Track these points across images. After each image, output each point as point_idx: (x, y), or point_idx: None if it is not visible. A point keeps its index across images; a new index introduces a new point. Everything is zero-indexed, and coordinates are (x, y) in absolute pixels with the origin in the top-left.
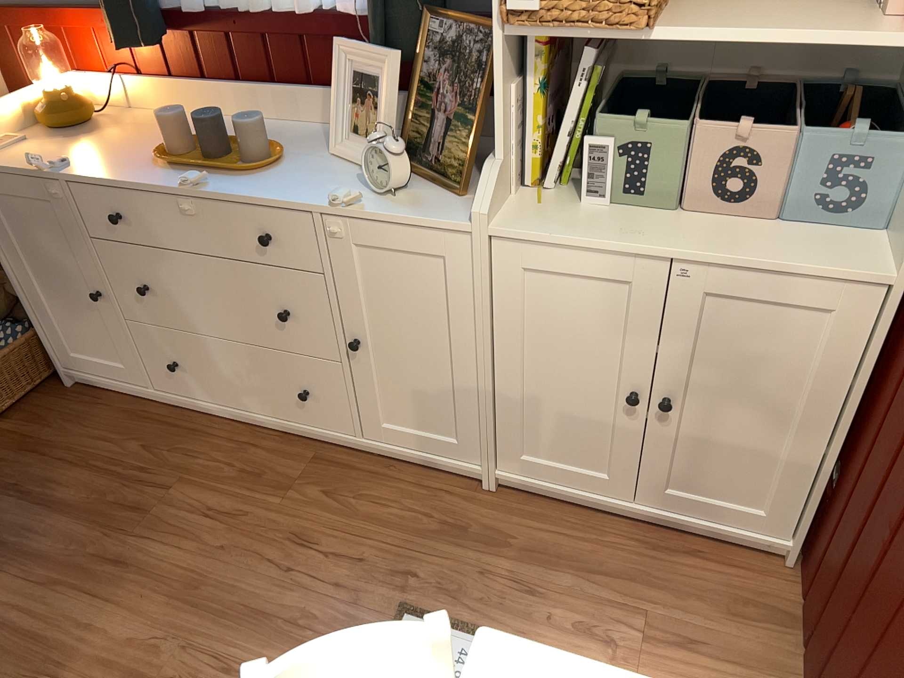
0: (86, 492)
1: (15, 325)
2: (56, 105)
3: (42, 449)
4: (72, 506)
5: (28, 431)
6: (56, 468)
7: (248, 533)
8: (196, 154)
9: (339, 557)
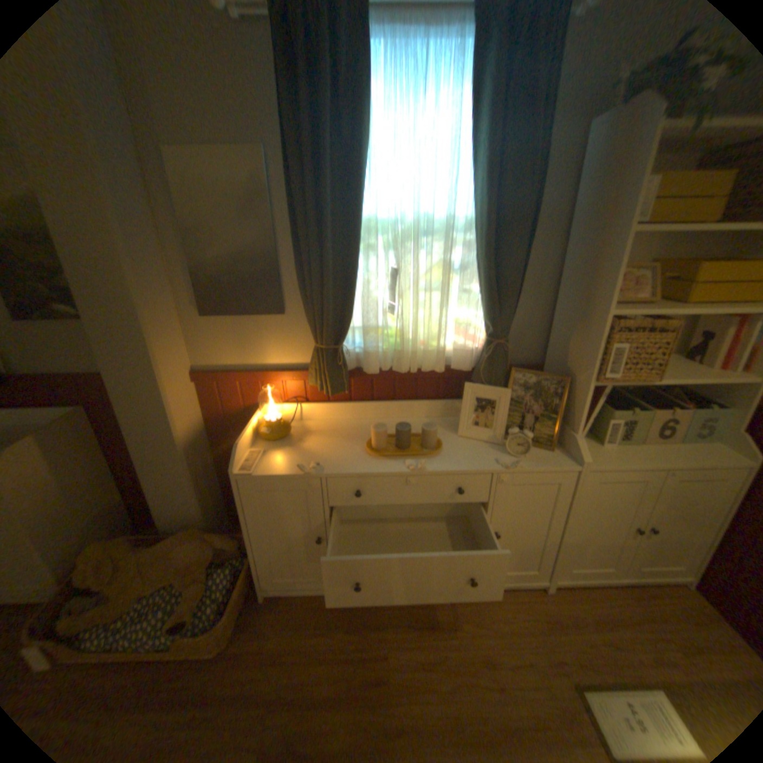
0: (330, 690)
1: (215, 573)
2: (270, 424)
3: (270, 665)
4: (329, 707)
5: (249, 653)
6: (293, 678)
7: (459, 678)
8: (388, 445)
9: (521, 672)
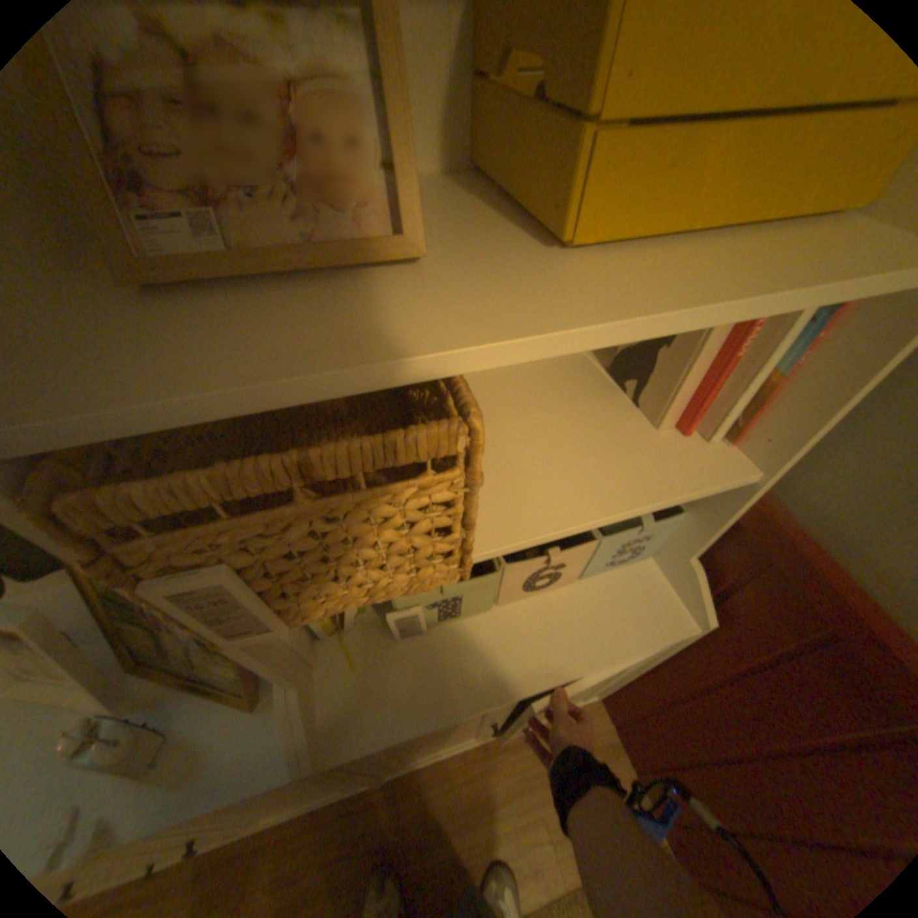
0: None
1: None
2: None
3: None
4: None
5: None
6: None
7: None
8: None
9: None
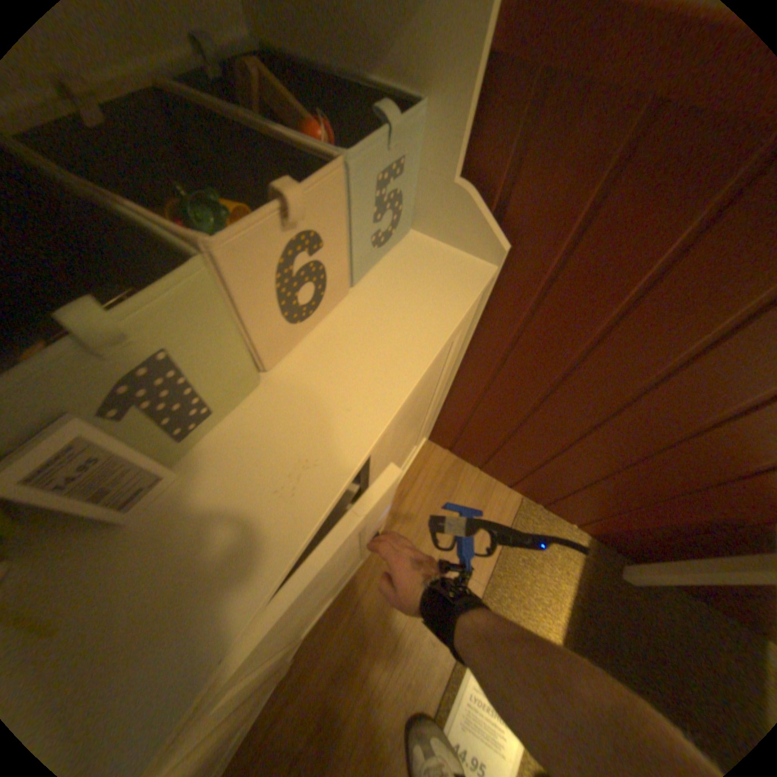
0: None
1: None
2: None
3: None
4: None
5: None
6: None
7: None
8: None
9: None
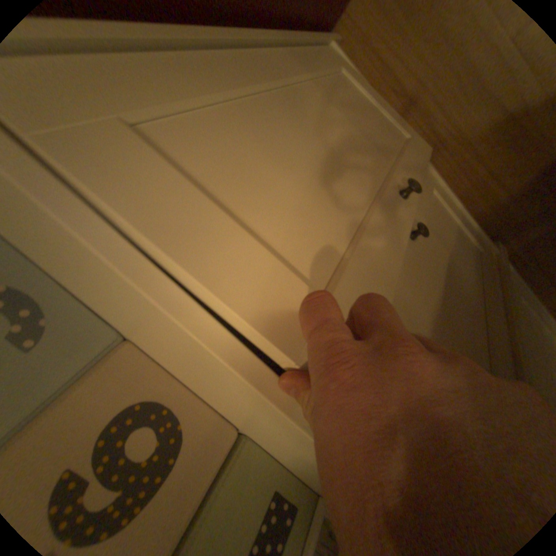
0: None
1: None
2: None
3: None
4: None
5: None
6: None
7: None
8: None
9: None
